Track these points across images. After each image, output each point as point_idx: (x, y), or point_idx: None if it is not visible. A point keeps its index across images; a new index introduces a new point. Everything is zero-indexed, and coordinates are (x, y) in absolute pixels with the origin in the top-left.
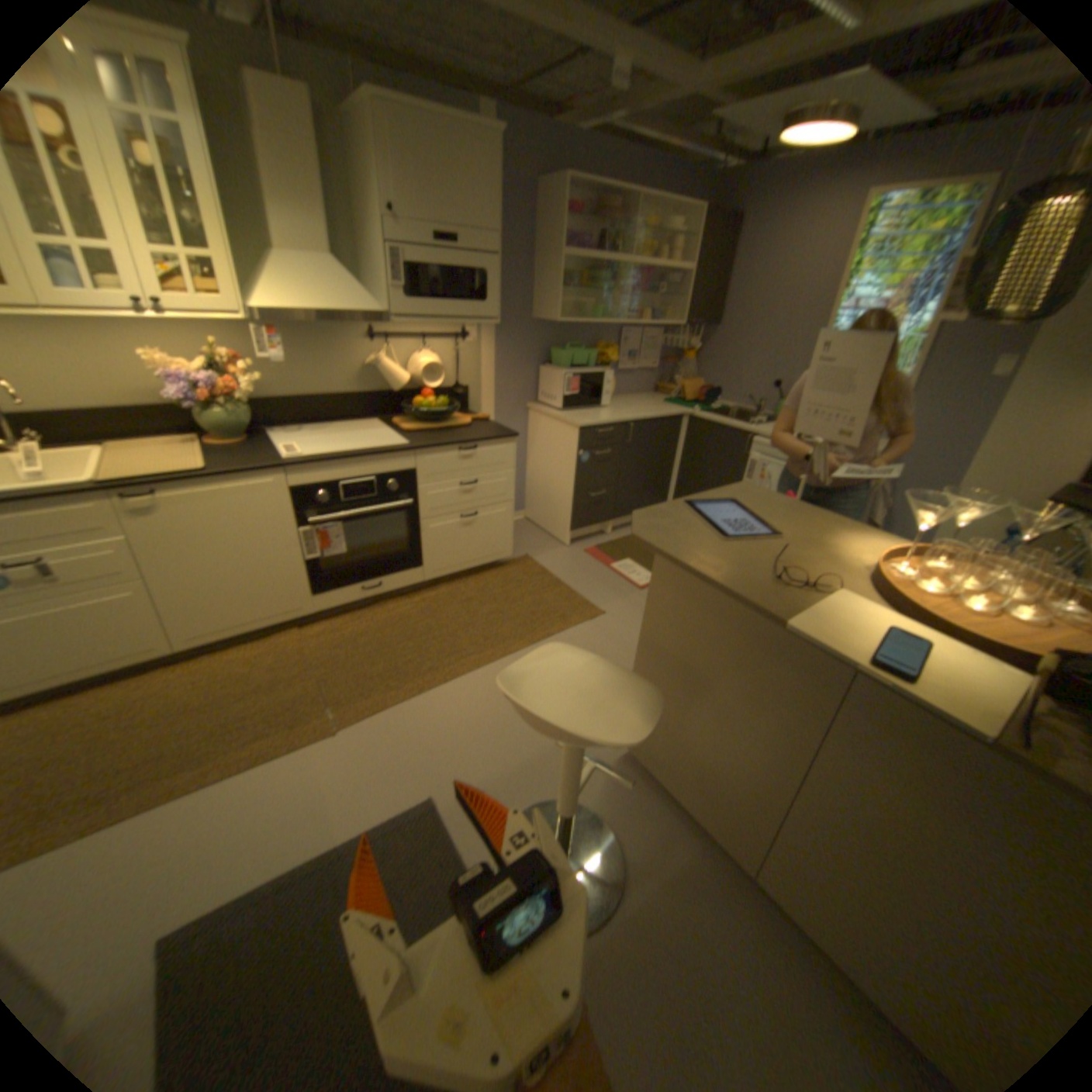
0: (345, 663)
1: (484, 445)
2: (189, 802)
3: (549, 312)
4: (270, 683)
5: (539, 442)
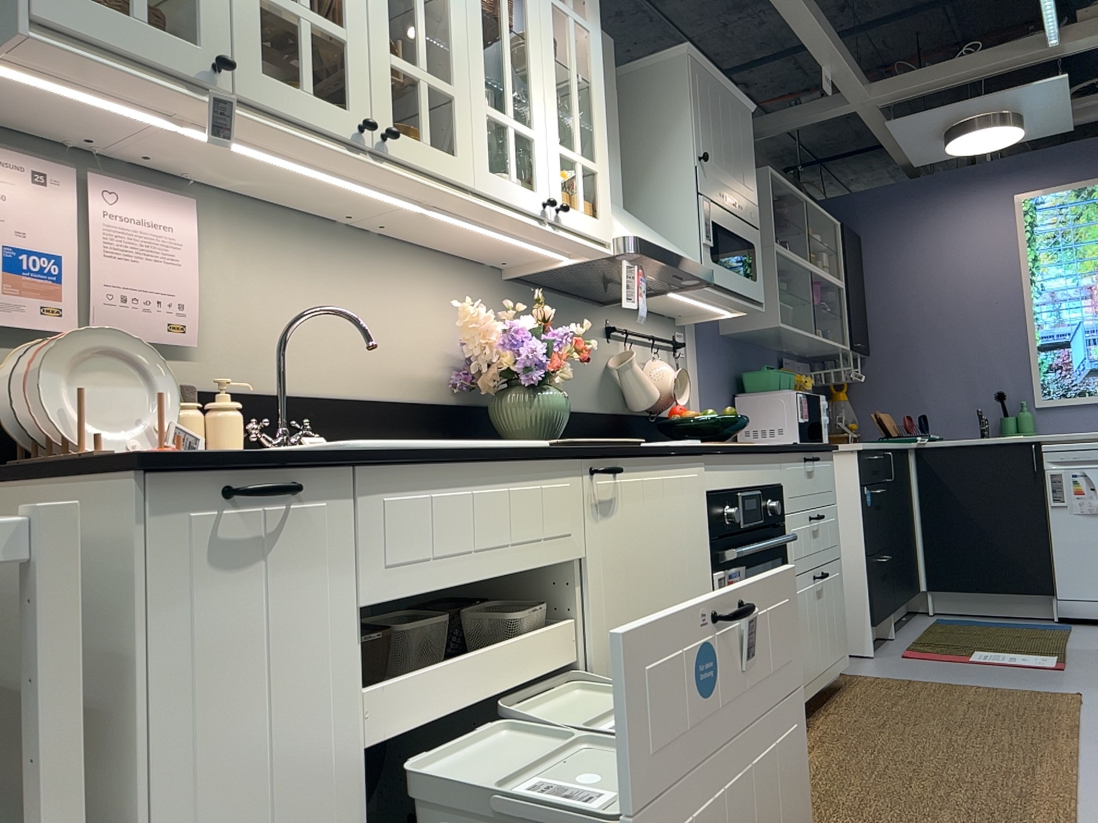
0: None
1: (818, 457)
2: None
3: (757, 321)
4: None
5: None
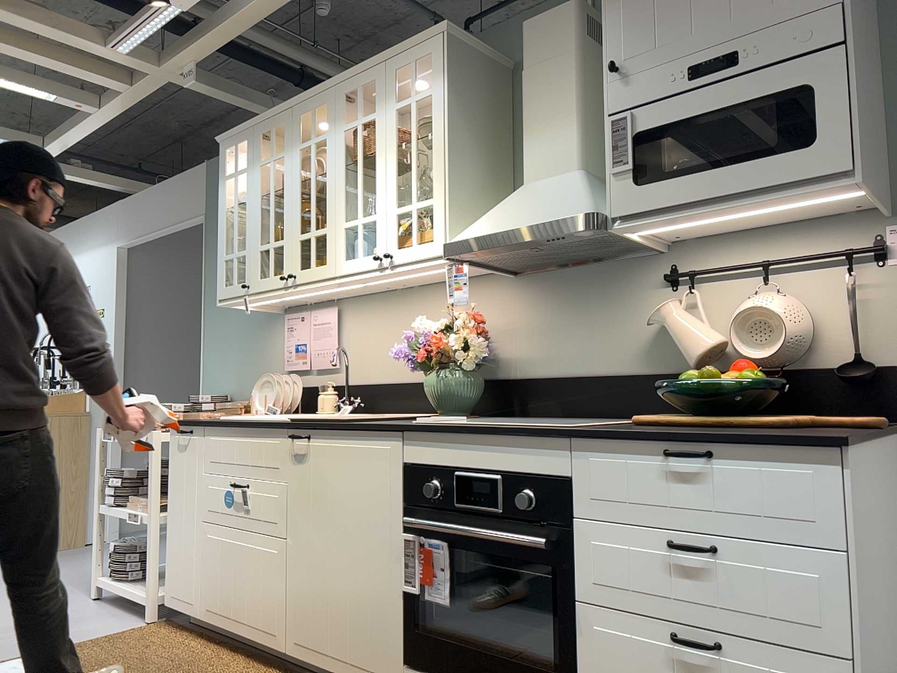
0: None
1: (731, 453)
2: None
3: None
4: None
5: None
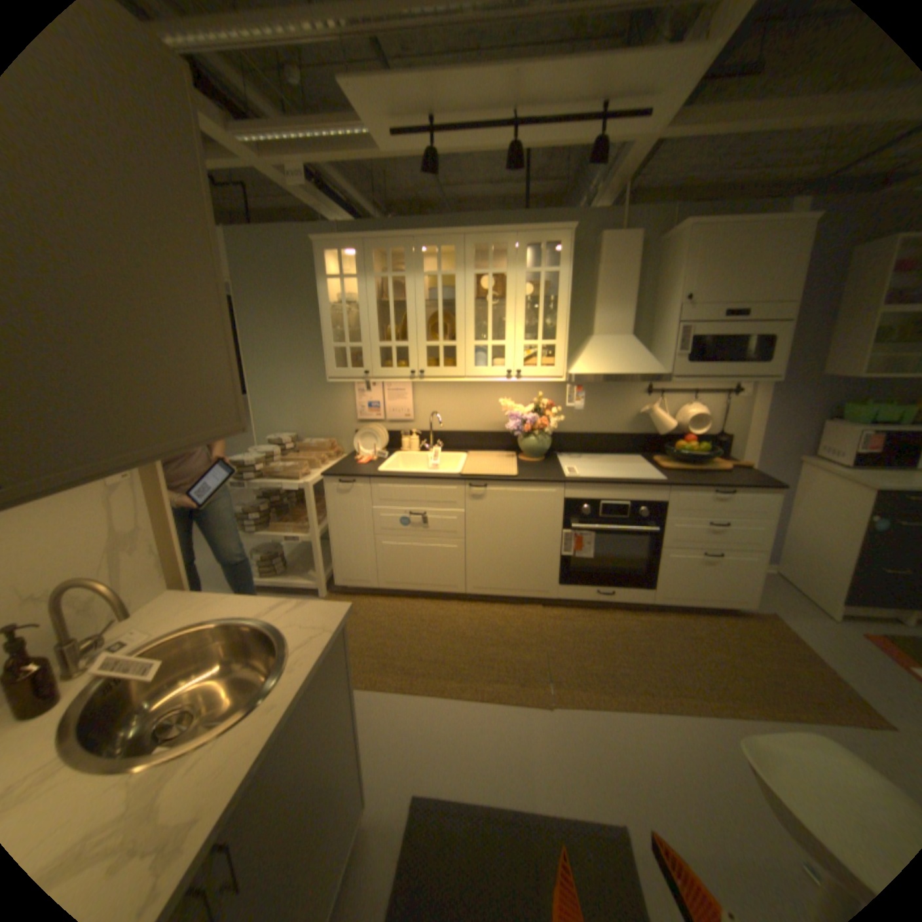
0: (571, 651)
1: (743, 492)
2: (449, 707)
3: (847, 369)
4: (514, 643)
5: (811, 497)
